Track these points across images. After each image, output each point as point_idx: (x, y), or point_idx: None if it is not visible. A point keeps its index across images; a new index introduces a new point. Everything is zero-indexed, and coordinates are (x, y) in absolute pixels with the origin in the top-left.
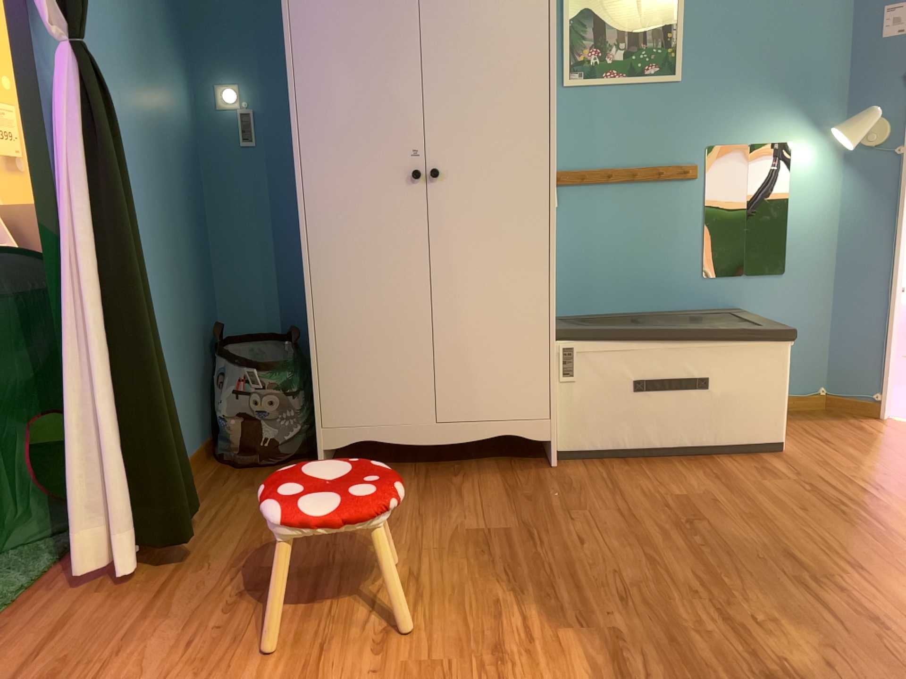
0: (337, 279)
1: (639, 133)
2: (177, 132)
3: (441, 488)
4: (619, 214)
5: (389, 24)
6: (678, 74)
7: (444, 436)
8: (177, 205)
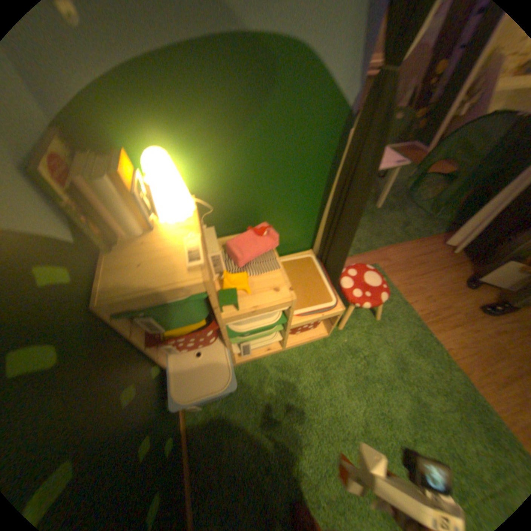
0: None
1: None
2: None
3: None
4: None
5: None
6: None
7: None
8: None
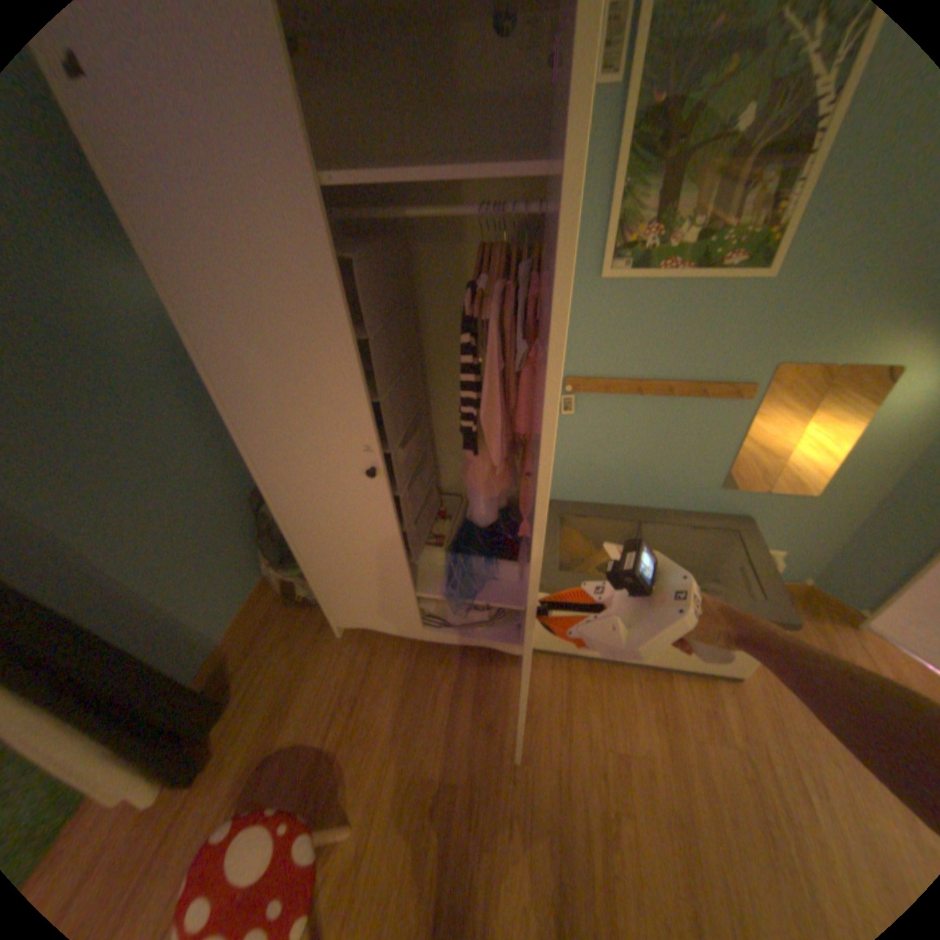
0: (317, 538)
1: (693, 340)
2: (141, 343)
3: (427, 689)
4: (644, 424)
5: (303, 286)
6: (776, 266)
7: (434, 639)
8: (167, 424)
